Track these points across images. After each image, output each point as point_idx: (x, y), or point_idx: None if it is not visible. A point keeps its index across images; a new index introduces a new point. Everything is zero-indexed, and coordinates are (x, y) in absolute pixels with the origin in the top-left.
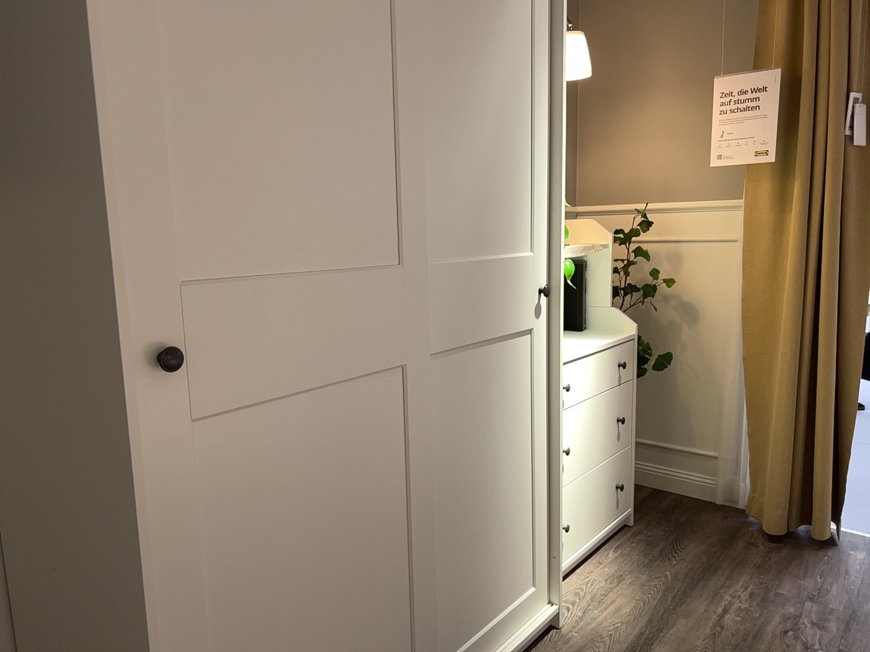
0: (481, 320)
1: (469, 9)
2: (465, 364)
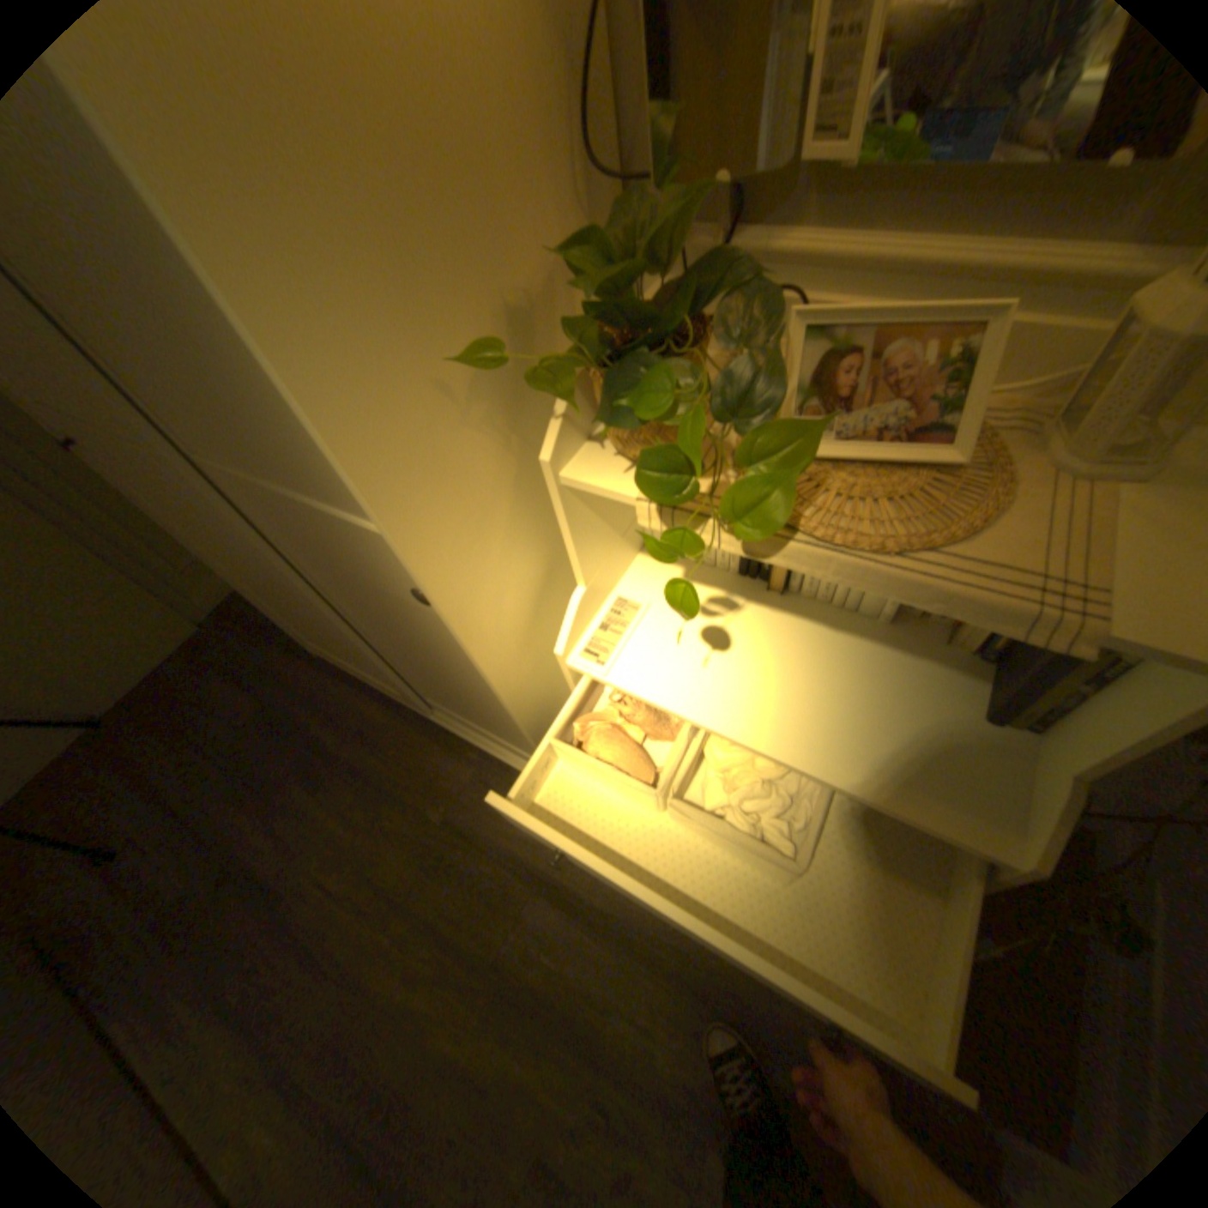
0: (321, 551)
1: None
2: (335, 575)
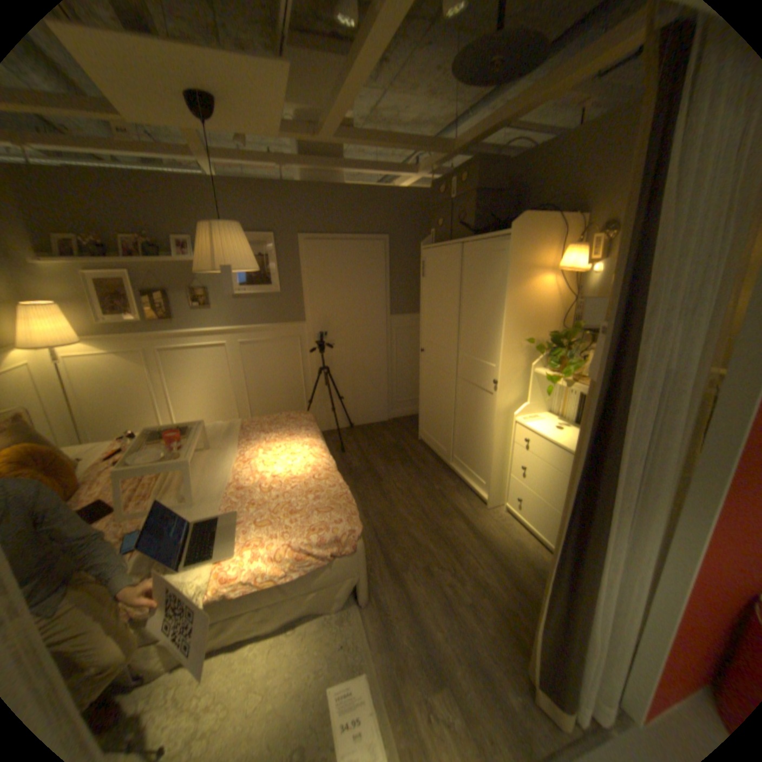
0: (473, 376)
1: (478, 278)
2: (468, 387)
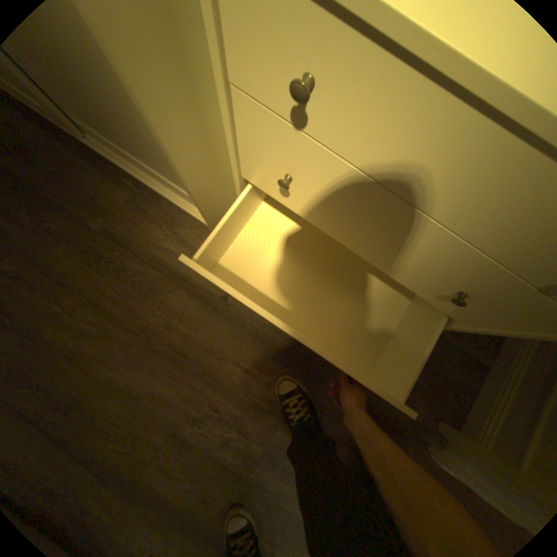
0: None
1: None
2: None
